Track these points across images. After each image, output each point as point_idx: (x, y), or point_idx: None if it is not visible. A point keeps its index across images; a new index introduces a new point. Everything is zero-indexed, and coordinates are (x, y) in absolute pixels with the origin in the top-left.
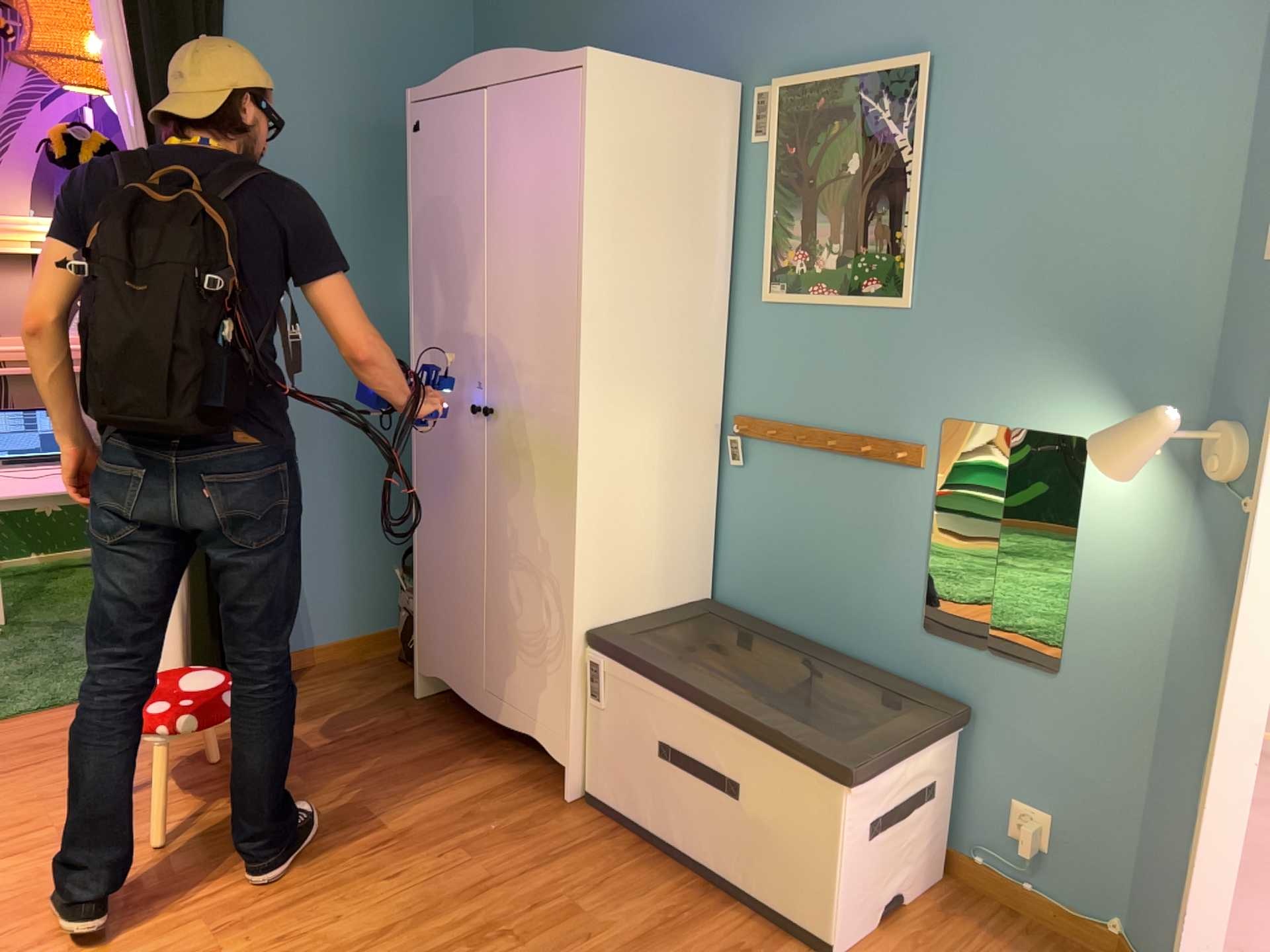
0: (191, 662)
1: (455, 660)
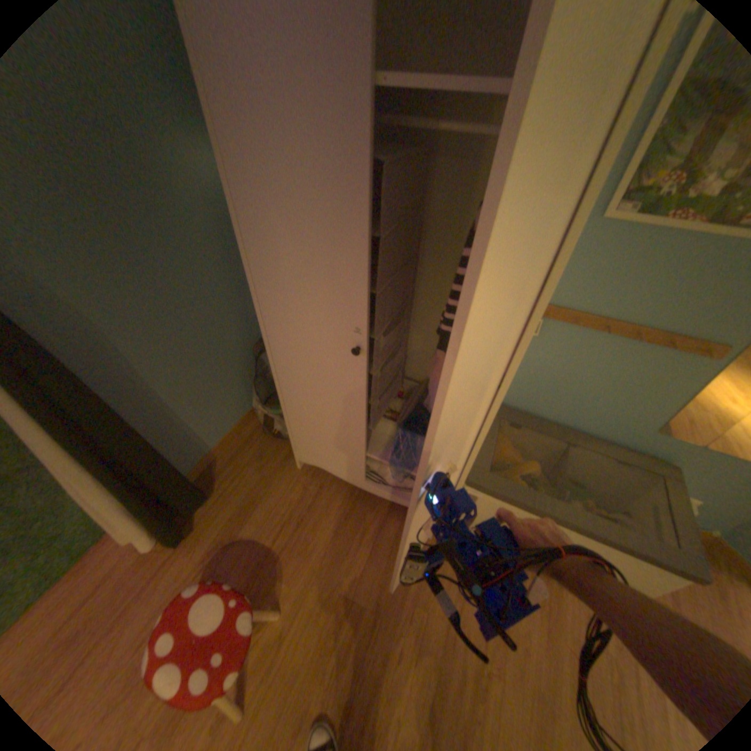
0: (158, 541)
1: (338, 466)
